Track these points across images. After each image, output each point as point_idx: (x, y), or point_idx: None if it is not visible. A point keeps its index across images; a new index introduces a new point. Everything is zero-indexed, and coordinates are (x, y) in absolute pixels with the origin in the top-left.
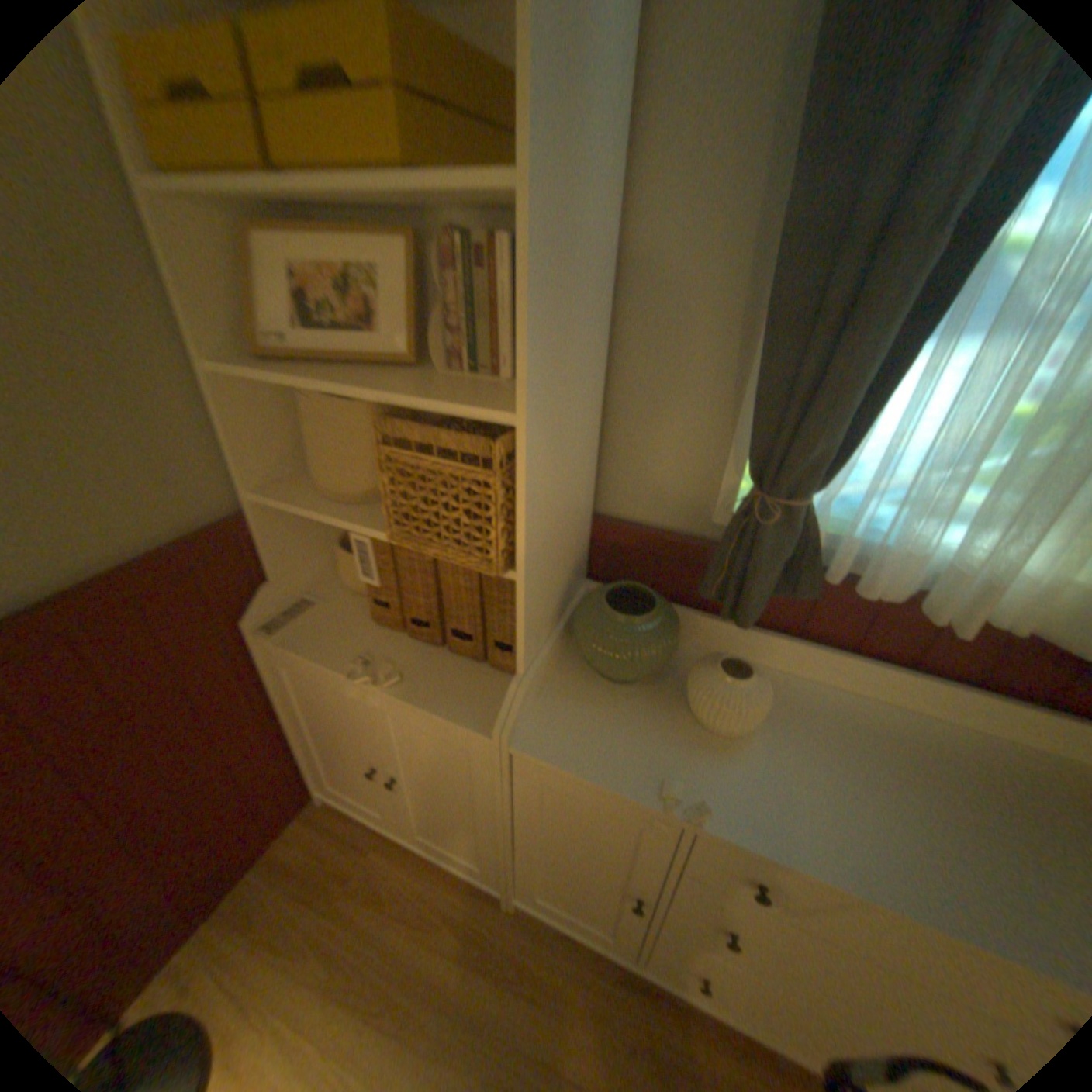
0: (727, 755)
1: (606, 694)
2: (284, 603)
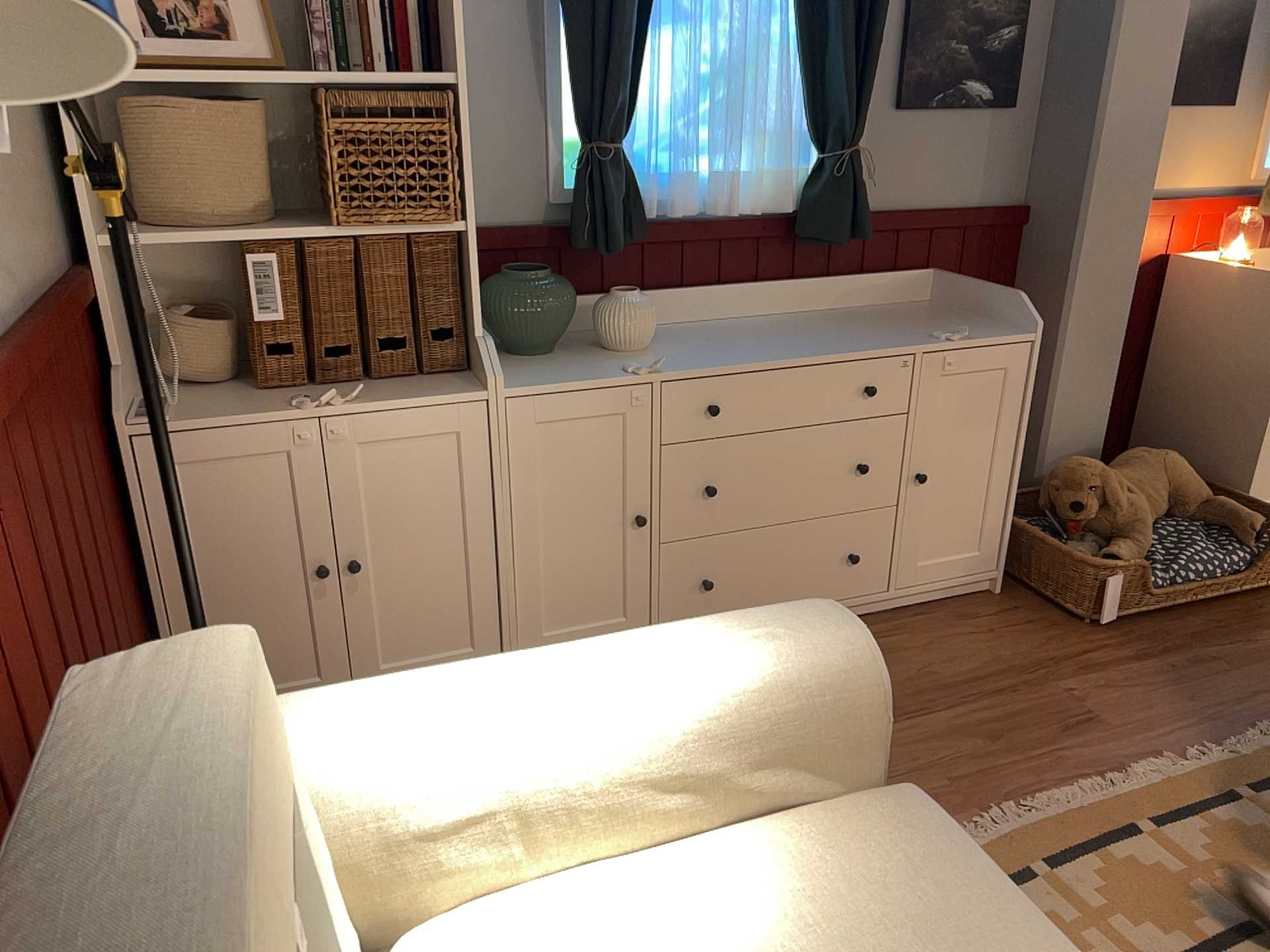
0: (646, 355)
1: (537, 361)
2: (132, 405)
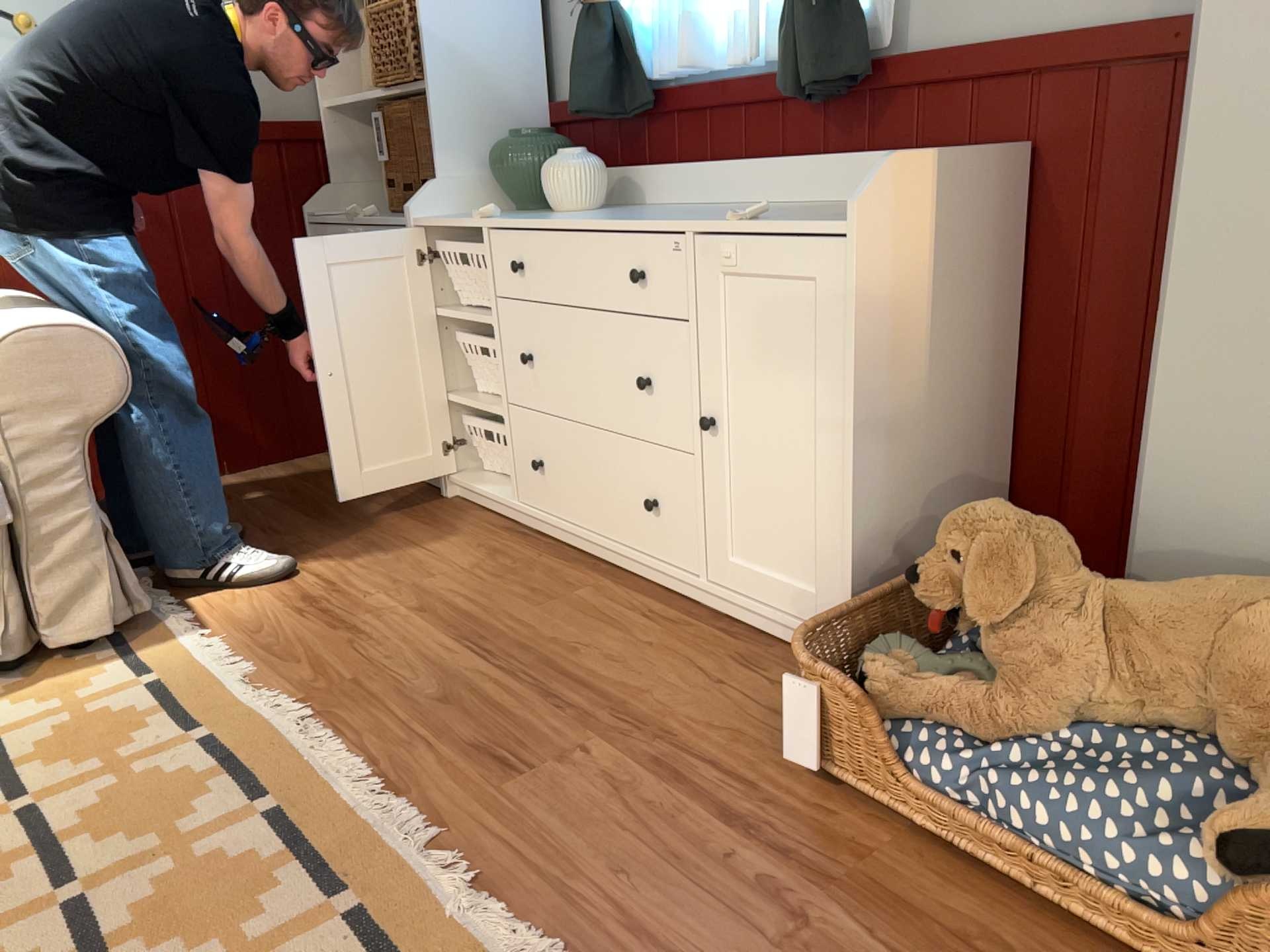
0: (547, 215)
1: (503, 214)
2: (339, 211)
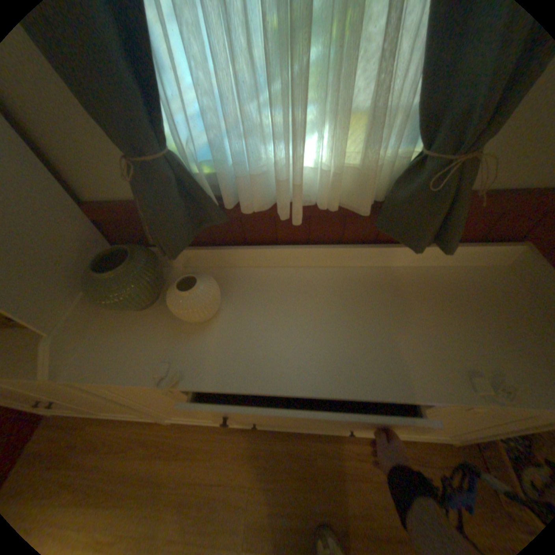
0: (200, 334)
1: (129, 321)
2: None
